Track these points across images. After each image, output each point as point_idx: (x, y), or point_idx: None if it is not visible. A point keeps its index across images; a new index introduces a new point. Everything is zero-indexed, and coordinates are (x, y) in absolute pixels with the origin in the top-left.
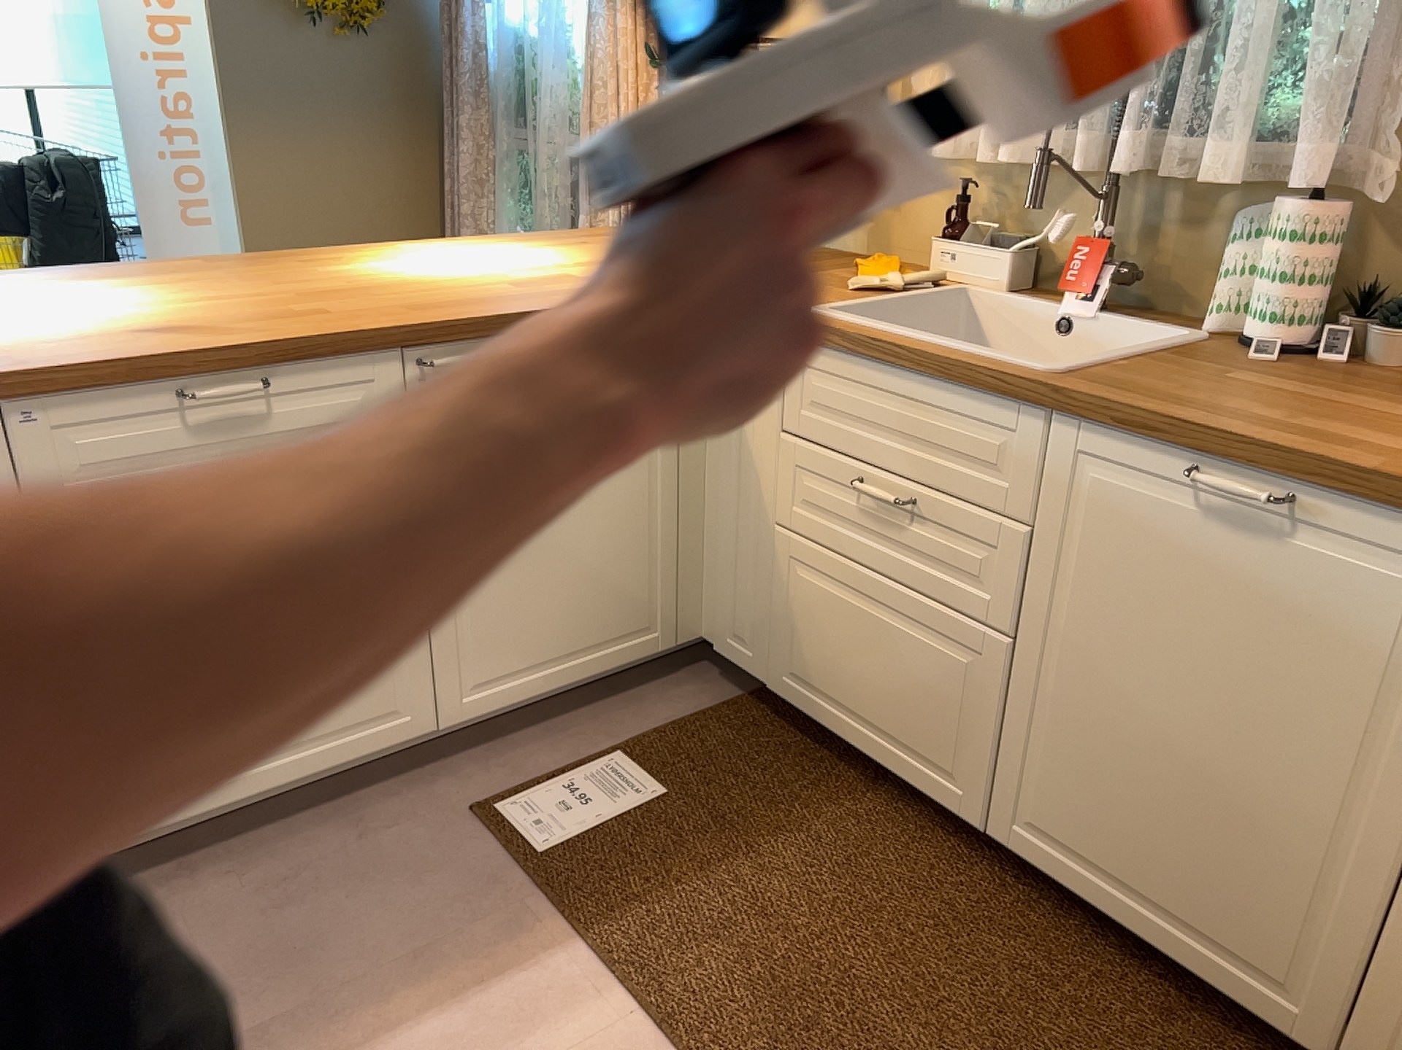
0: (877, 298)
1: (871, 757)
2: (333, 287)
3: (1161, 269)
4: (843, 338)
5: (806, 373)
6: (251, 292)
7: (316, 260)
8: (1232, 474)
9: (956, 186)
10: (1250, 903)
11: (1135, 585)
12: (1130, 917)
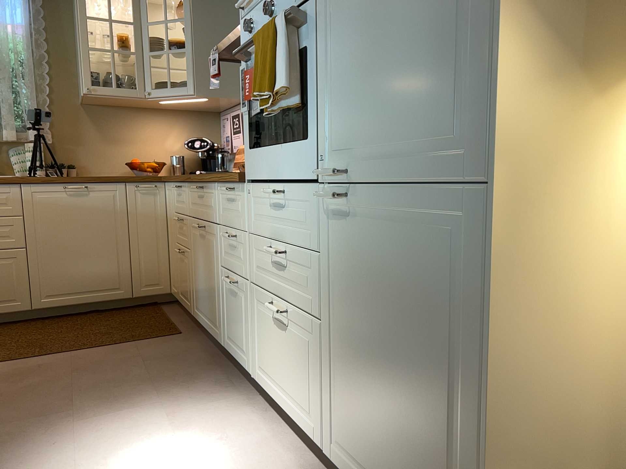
0: None
1: None
2: None
3: None
4: None
5: None
6: None
7: None
8: (72, 185)
9: None
10: (106, 275)
11: (57, 218)
12: (81, 299)
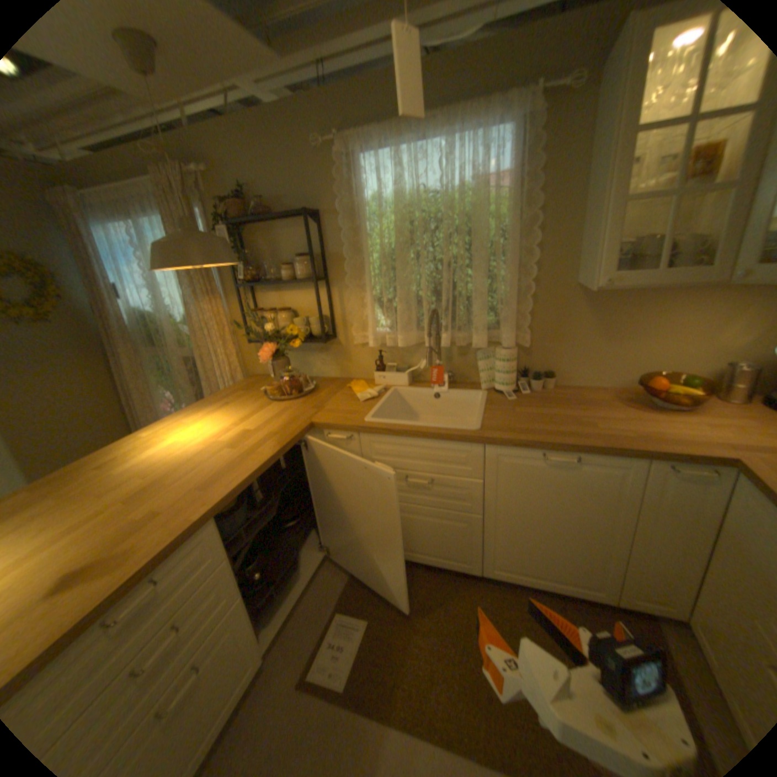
0: (375, 403)
1: (429, 565)
2: (135, 486)
3: (457, 369)
4: (389, 431)
5: (371, 444)
6: (88, 513)
7: (101, 464)
8: (558, 453)
9: (373, 350)
10: (584, 571)
11: (527, 490)
12: (543, 586)
